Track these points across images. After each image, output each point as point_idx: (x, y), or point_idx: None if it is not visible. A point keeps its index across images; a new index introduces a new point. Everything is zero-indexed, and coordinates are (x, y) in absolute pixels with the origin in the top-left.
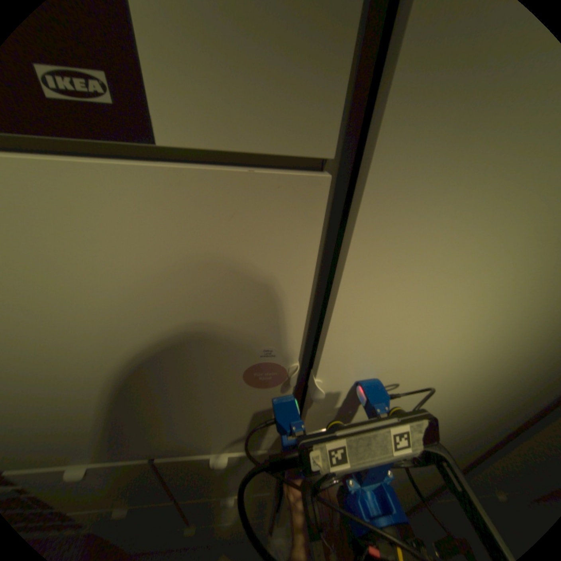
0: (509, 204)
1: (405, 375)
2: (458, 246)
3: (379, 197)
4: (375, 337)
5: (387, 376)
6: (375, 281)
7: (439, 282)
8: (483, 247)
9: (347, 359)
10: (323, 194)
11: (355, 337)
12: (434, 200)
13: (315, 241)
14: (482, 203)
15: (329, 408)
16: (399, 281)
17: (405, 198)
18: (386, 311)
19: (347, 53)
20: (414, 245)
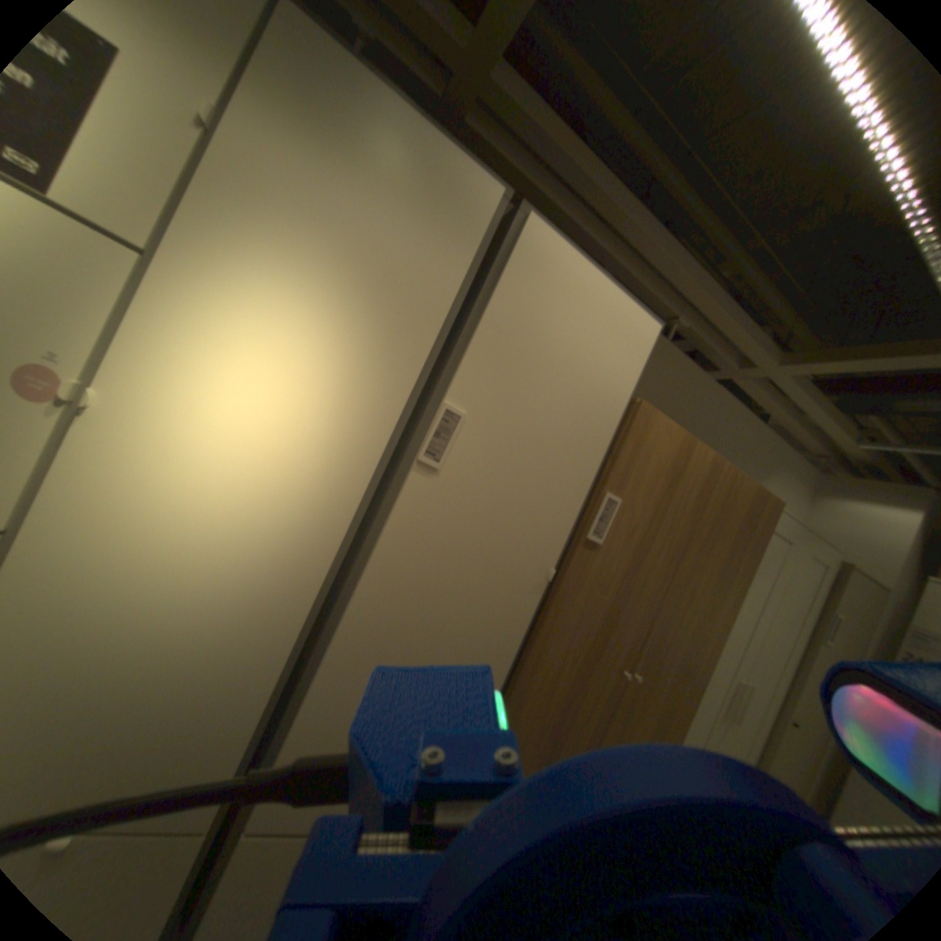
0: (239, 323)
1: (178, 450)
2: (213, 336)
3: (163, 284)
4: (152, 388)
5: (161, 444)
6: (157, 336)
7: (203, 358)
8: (229, 344)
9: (123, 404)
10: (131, 268)
11: (135, 381)
12: (195, 301)
13: (120, 291)
14: (224, 315)
15: (90, 472)
16: (174, 344)
17: (178, 292)
18: (163, 366)
19: (154, 223)
20: (184, 322)
